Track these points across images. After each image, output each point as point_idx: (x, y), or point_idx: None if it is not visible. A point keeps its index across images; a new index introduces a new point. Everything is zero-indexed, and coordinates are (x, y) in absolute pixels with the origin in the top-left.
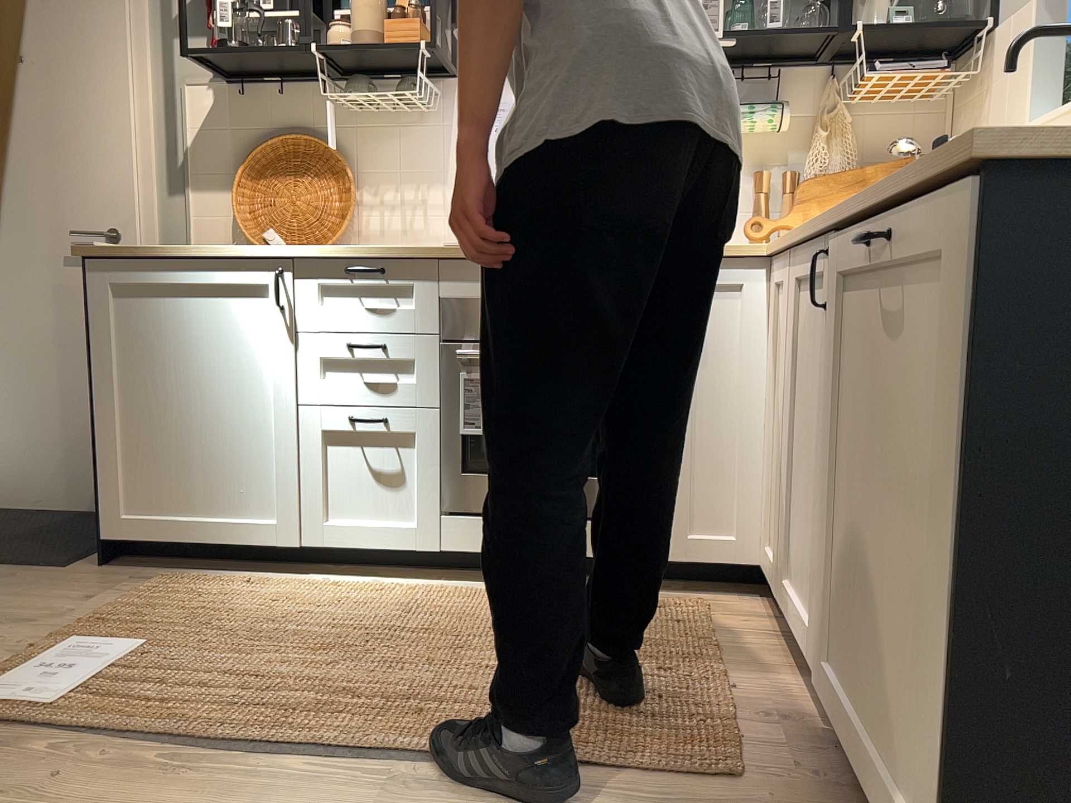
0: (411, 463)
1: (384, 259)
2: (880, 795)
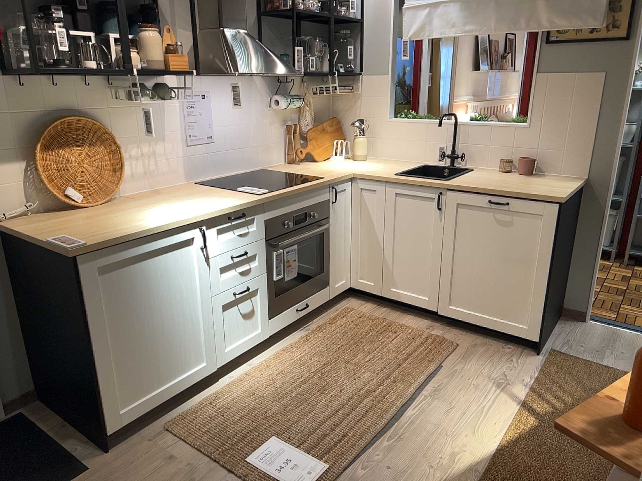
0: (257, 303)
1: (245, 208)
2: (495, 327)
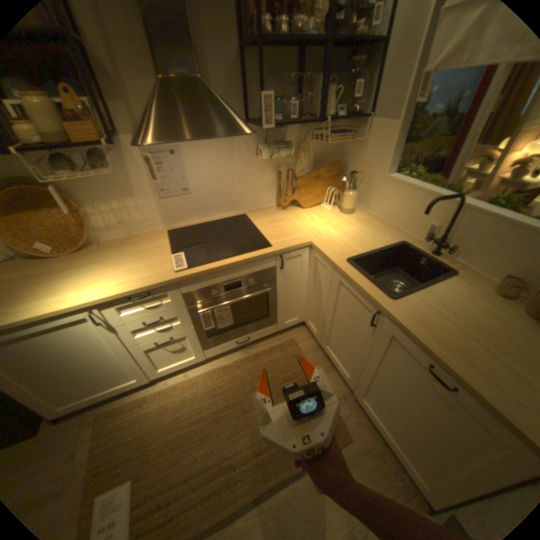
0: (185, 343)
1: (148, 289)
2: (393, 451)
